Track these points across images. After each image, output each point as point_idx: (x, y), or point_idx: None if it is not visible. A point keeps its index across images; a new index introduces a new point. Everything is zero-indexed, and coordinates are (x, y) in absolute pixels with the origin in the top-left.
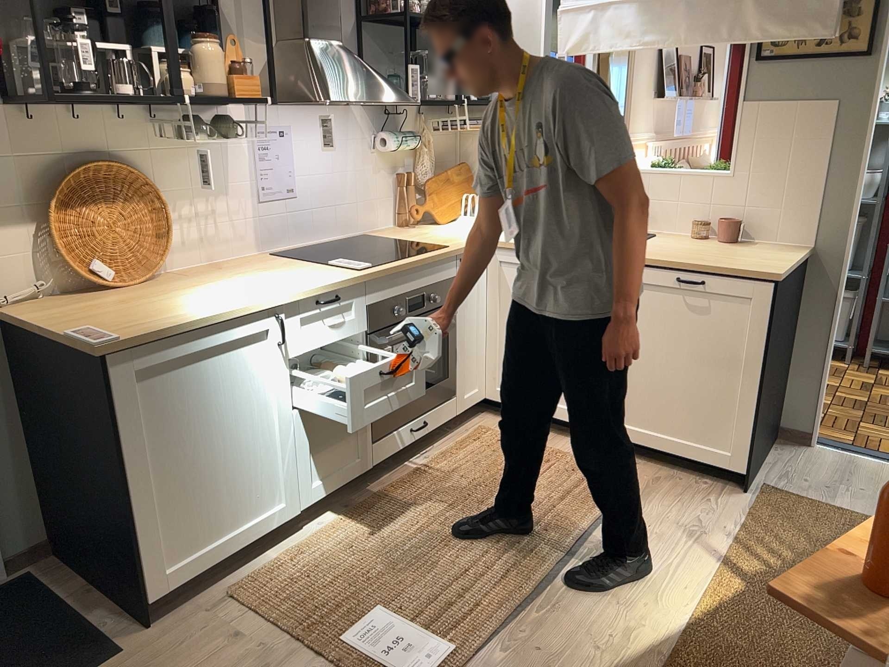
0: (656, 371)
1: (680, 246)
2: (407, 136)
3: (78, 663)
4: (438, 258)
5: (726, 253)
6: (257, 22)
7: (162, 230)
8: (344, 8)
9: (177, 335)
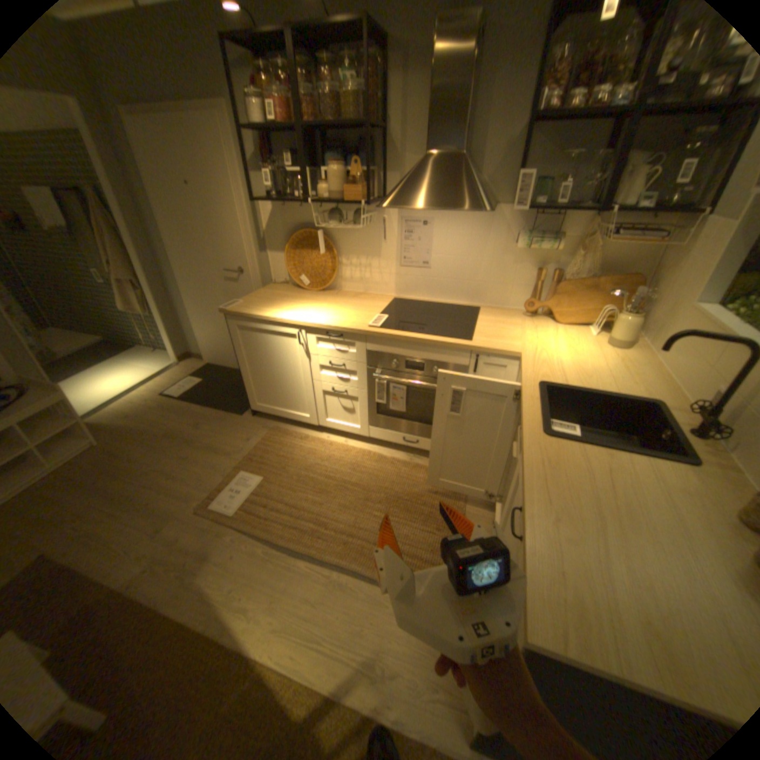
0: None
1: (641, 495)
2: (544, 237)
3: (236, 408)
4: (440, 344)
5: (653, 560)
6: (418, 138)
7: (335, 268)
8: (514, 111)
9: (250, 318)
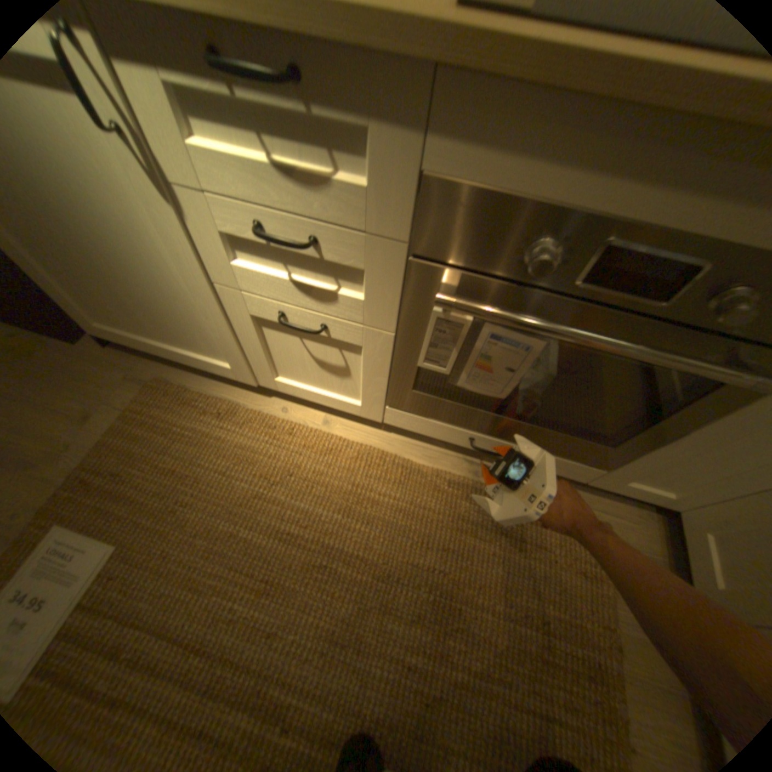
0: None
1: None
2: None
3: (61, 324)
4: None
5: None
6: None
7: None
8: None
9: None
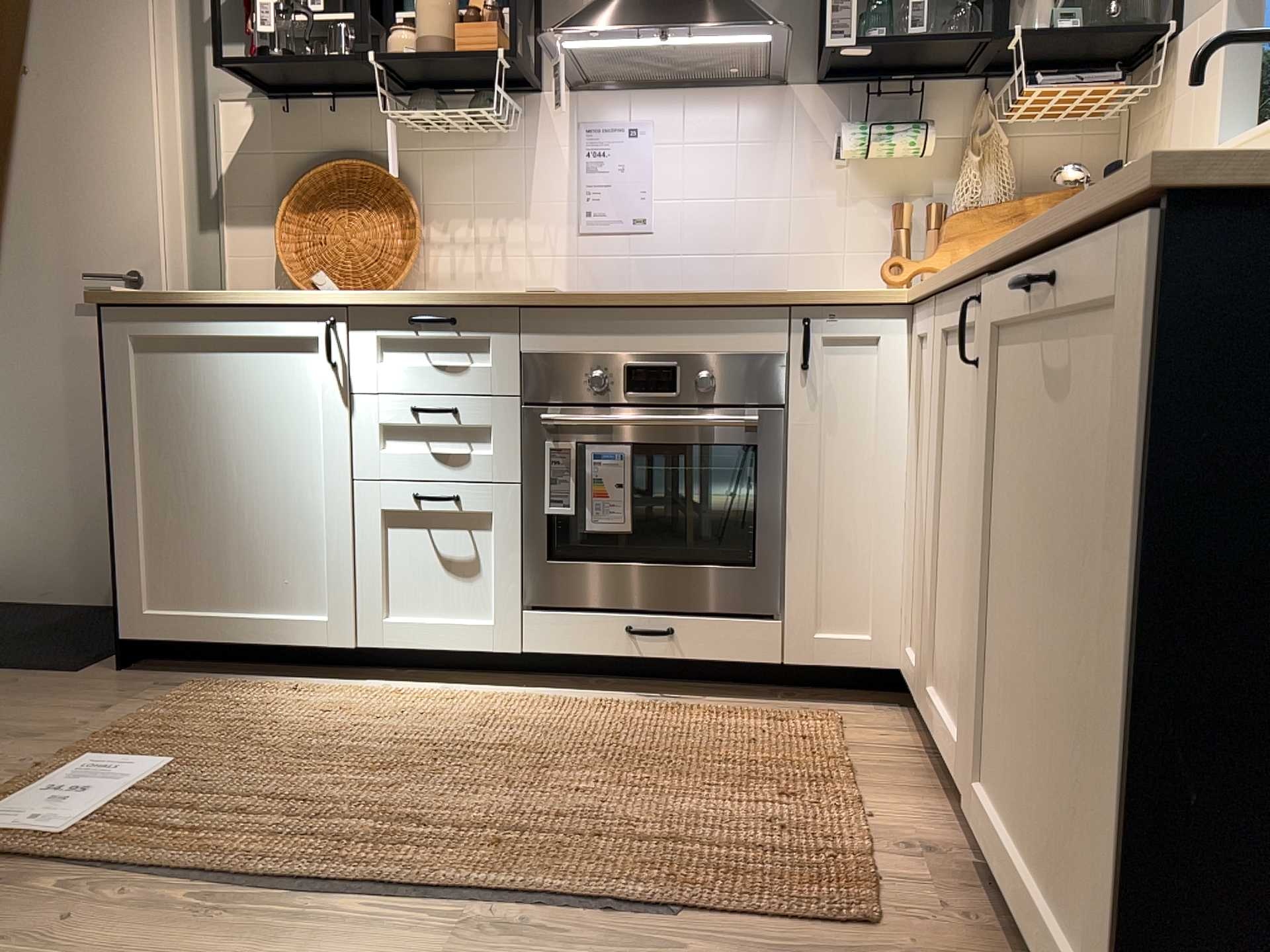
0: (1025, 621)
1: None
2: (892, 127)
3: (55, 662)
4: (717, 300)
5: None
6: None
7: (410, 248)
8: None
9: (181, 307)
